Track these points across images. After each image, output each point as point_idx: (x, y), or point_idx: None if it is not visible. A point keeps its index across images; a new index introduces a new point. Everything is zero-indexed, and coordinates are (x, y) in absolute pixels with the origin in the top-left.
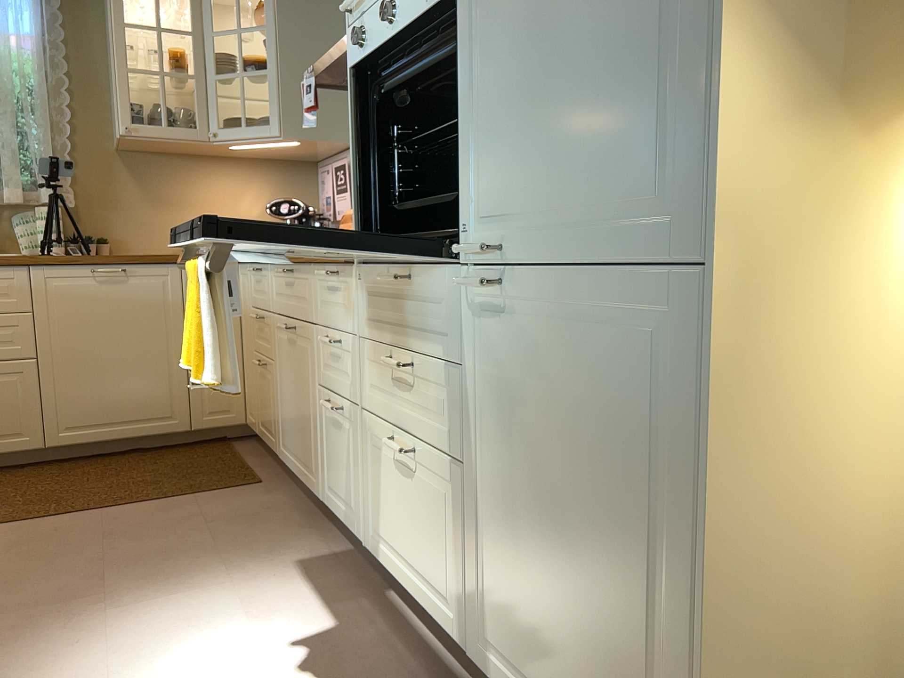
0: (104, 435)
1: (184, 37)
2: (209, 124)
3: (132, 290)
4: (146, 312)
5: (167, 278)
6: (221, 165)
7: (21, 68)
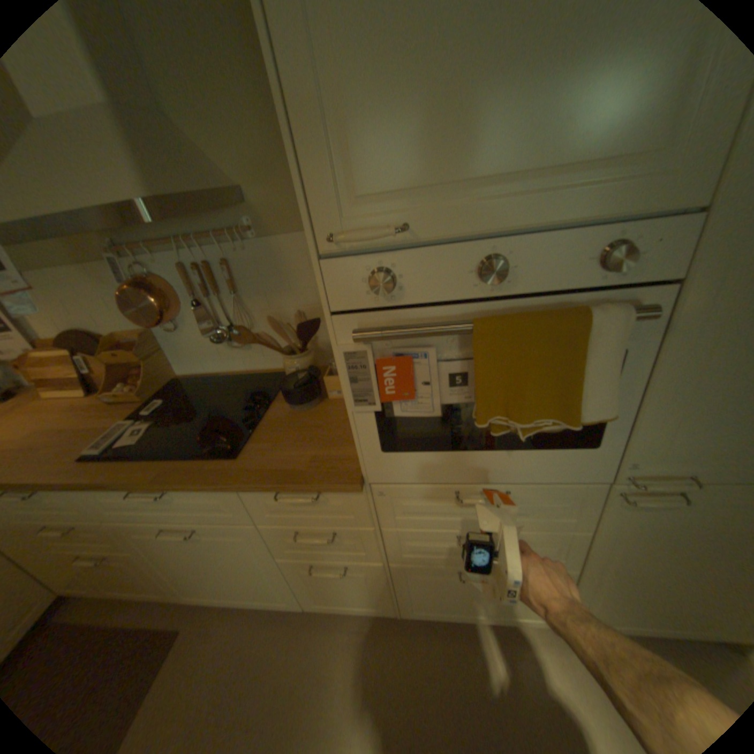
0: None
1: None
2: None
3: None
4: None
5: None
6: None
7: None
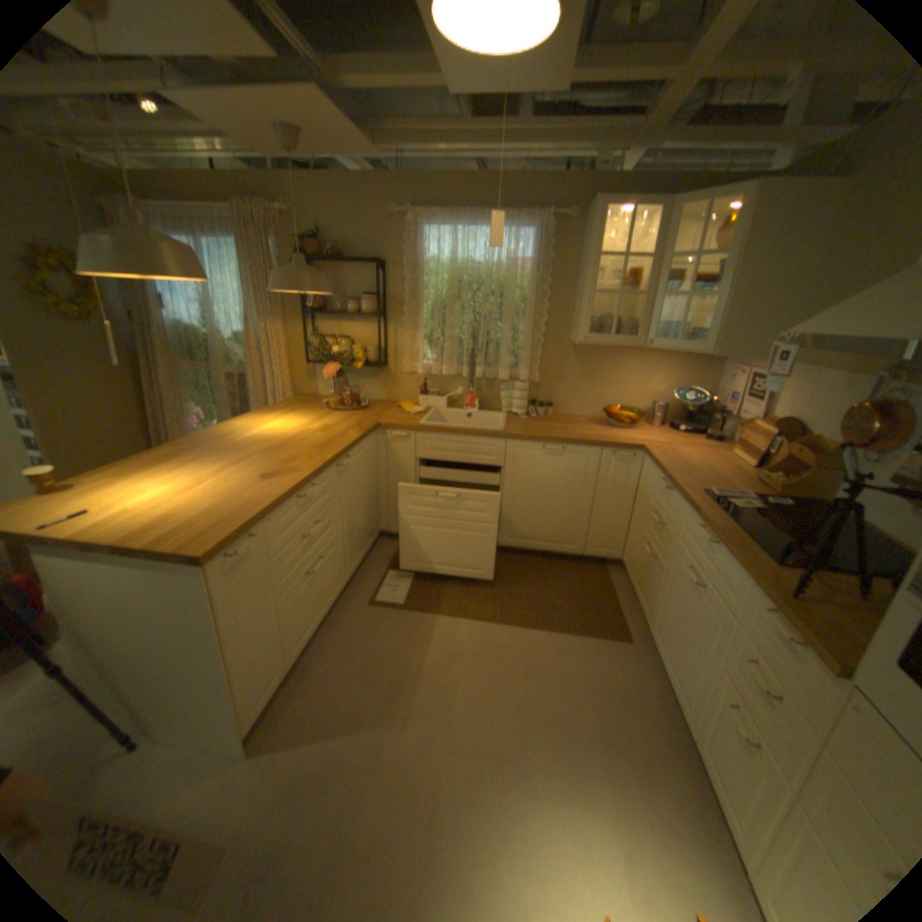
0: (530, 546)
1: (644, 255)
2: (648, 333)
3: (565, 462)
4: (572, 477)
5: (591, 457)
6: (644, 353)
7: (521, 286)
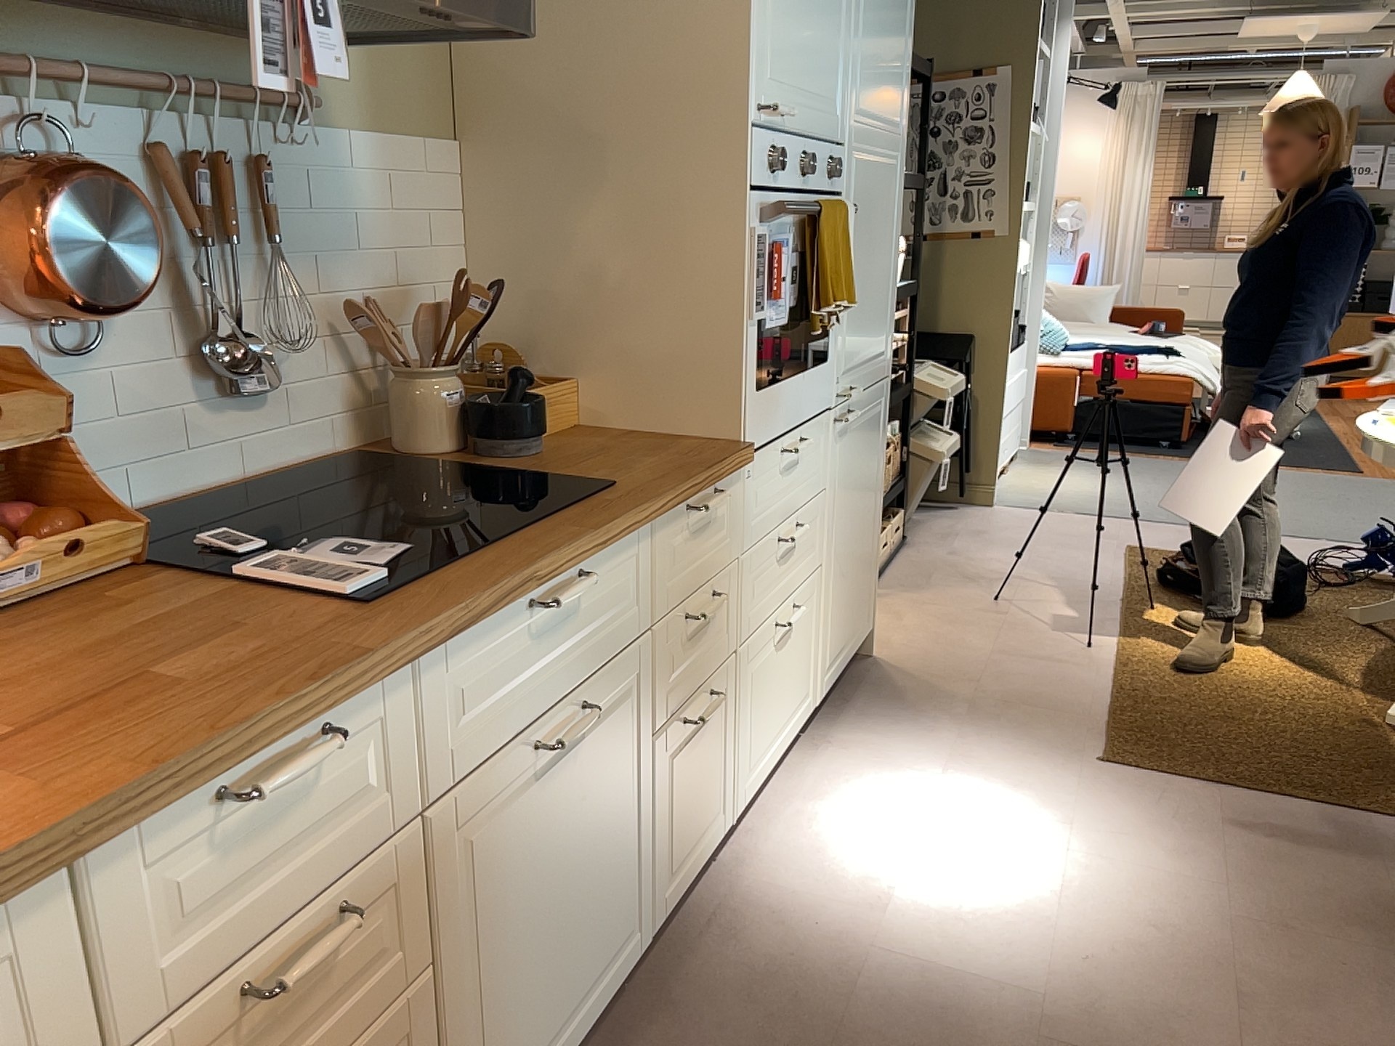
0: None
1: None
2: None
3: None
4: None
5: None
6: None
7: None
